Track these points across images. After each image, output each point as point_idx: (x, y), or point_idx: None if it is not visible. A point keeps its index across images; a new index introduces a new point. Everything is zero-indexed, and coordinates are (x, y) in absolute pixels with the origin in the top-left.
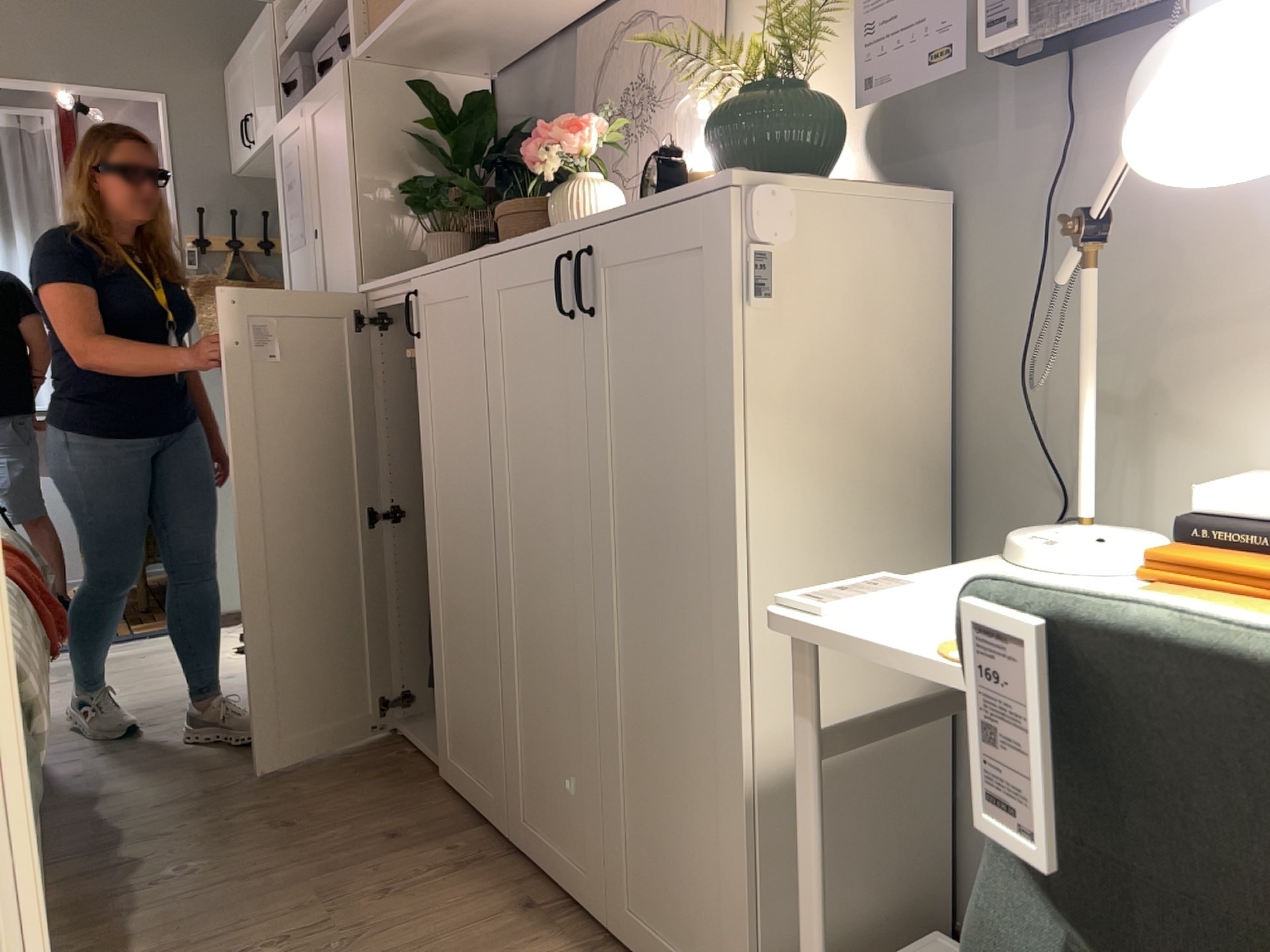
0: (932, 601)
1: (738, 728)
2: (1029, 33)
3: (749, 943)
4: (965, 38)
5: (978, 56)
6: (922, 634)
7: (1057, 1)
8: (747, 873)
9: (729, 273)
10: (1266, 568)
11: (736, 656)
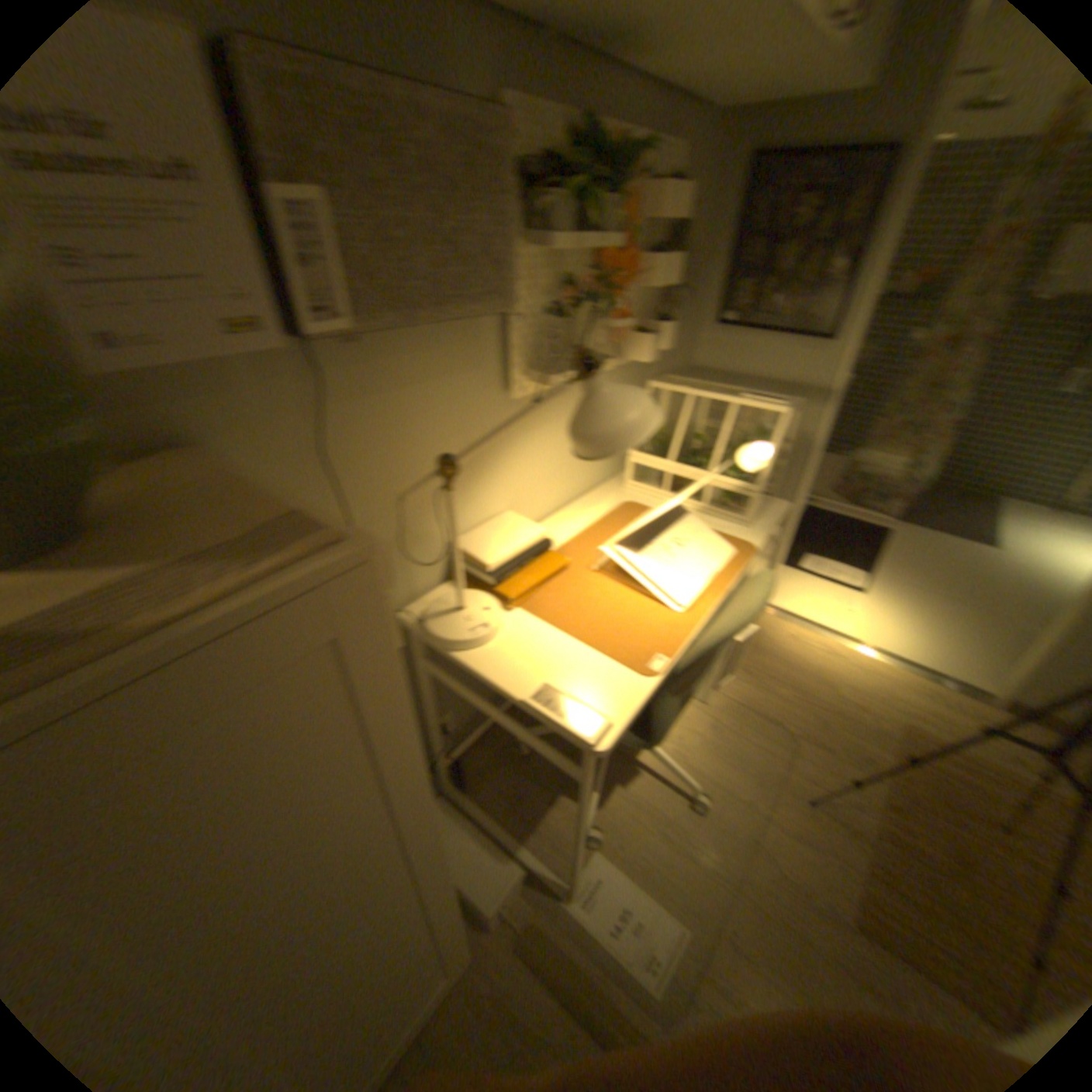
0: (556, 679)
1: (444, 873)
2: (351, 317)
3: (463, 930)
4: (270, 301)
5: (295, 324)
6: (607, 685)
7: (365, 294)
8: (459, 912)
9: (386, 631)
10: (530, 572)
11: (437, 847)
